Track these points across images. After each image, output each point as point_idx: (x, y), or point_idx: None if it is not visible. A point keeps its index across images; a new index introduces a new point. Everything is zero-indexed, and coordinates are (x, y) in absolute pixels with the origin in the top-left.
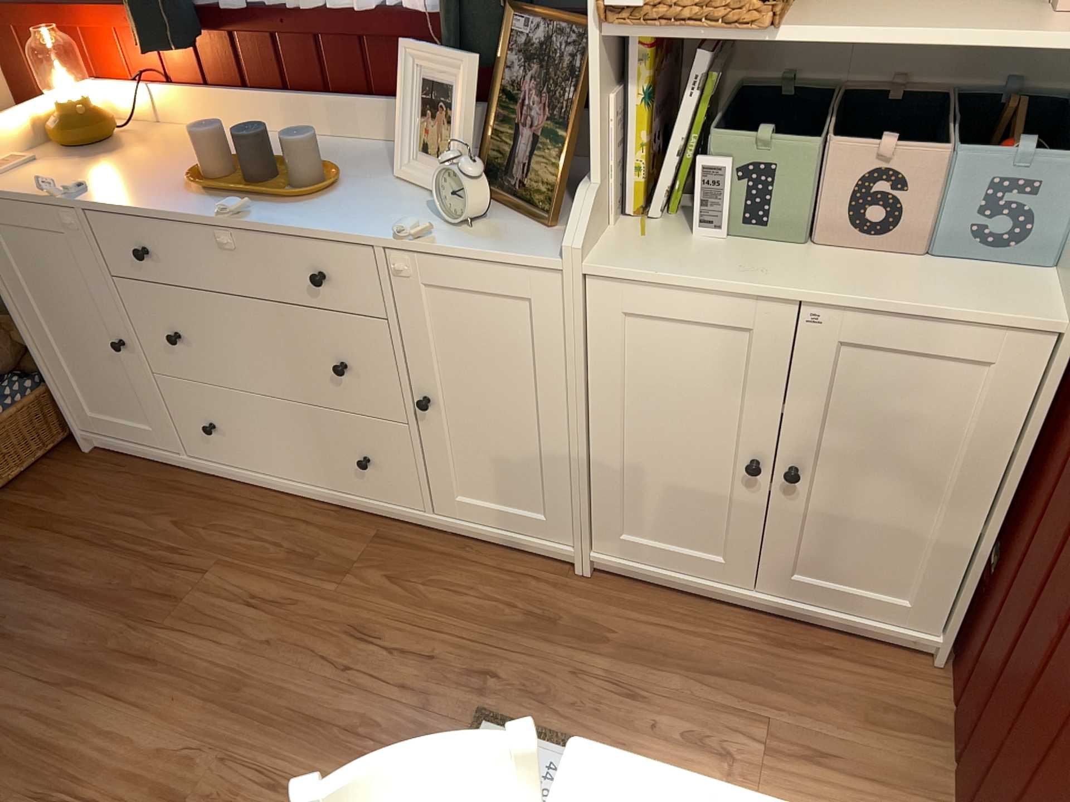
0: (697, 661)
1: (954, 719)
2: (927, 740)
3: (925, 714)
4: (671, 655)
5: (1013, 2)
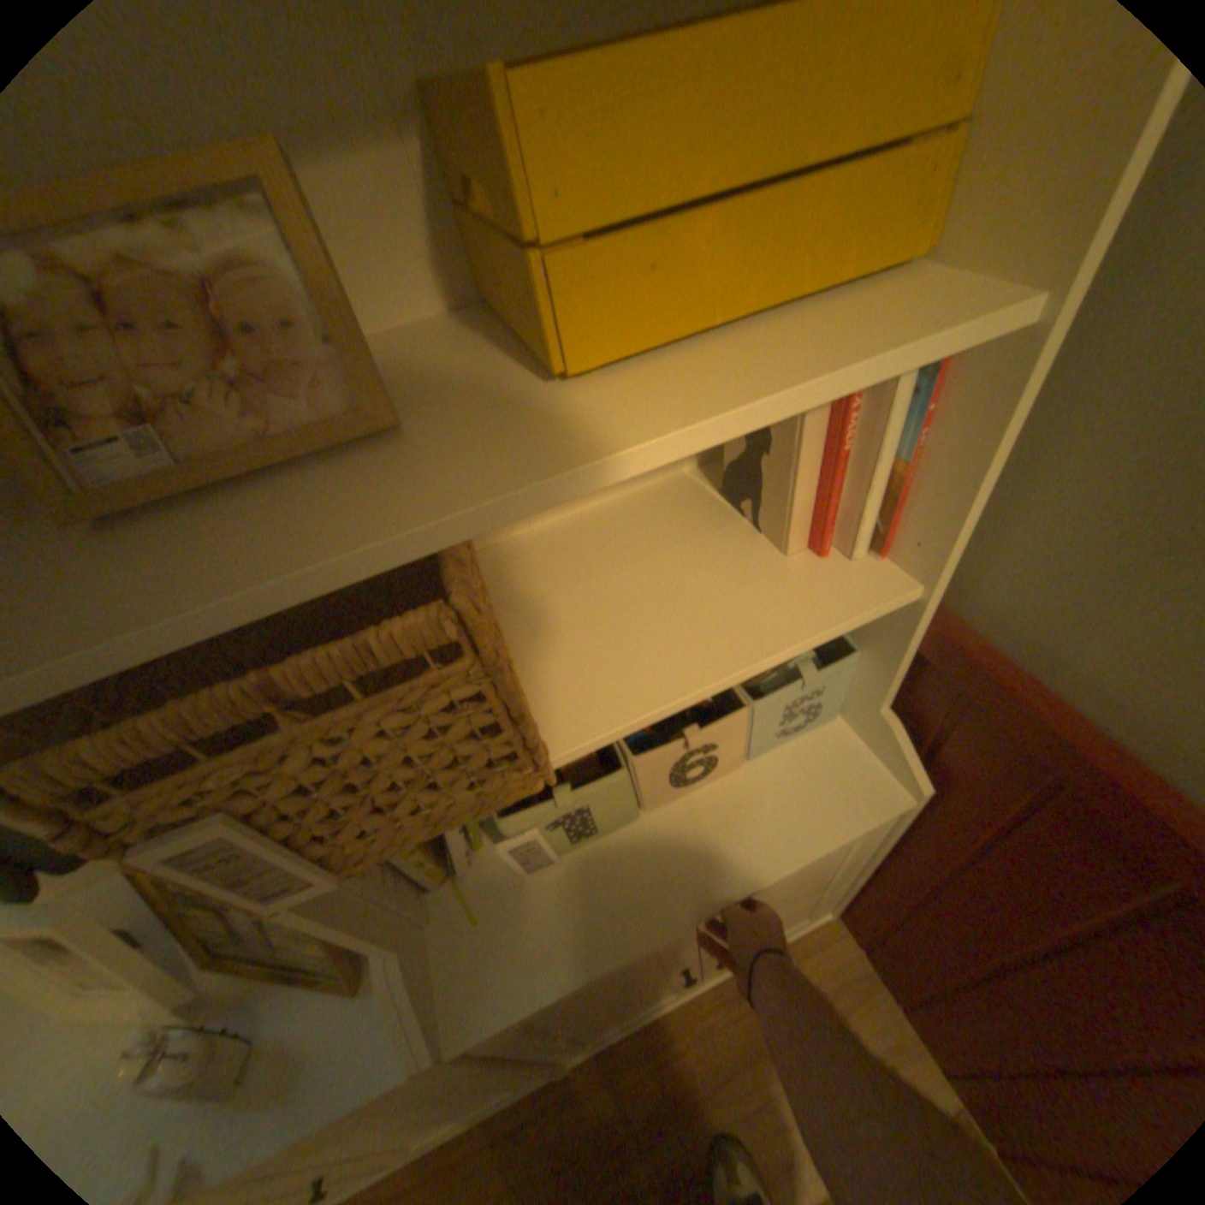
0: (704, 1086)
1: (872, 970)
2: (873, 1006)
3: (856, 981)
4: (683, 1100)
5: (722, 540)
